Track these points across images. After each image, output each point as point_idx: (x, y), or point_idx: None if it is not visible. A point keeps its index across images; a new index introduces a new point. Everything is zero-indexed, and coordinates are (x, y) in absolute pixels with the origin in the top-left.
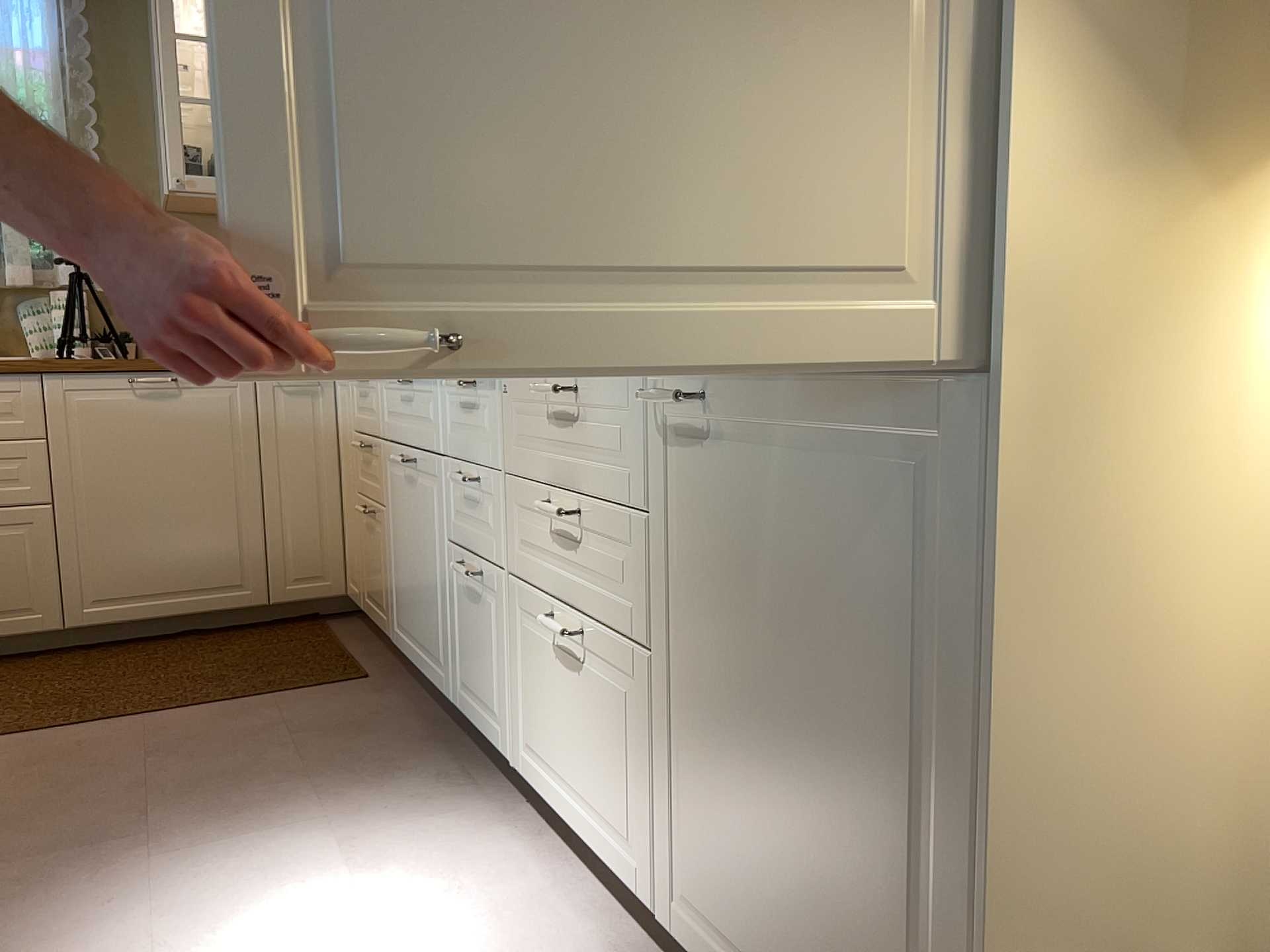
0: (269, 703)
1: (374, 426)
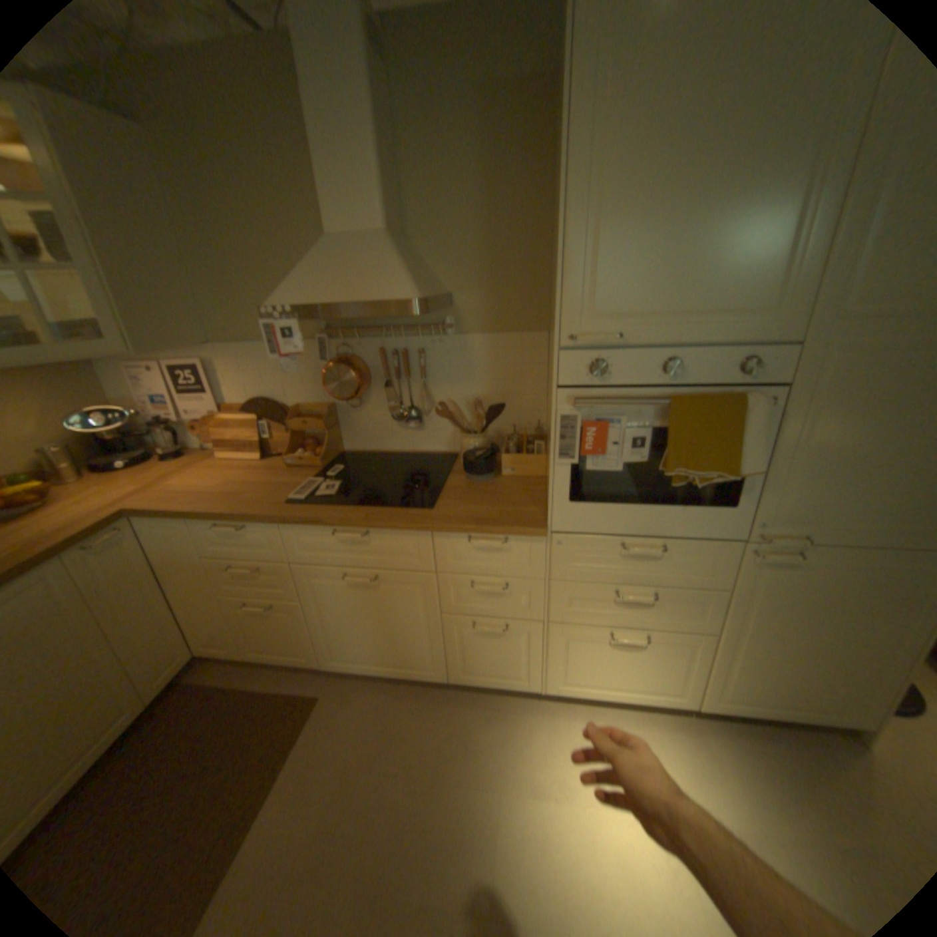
0: (297, 768)
1: (266, 557)
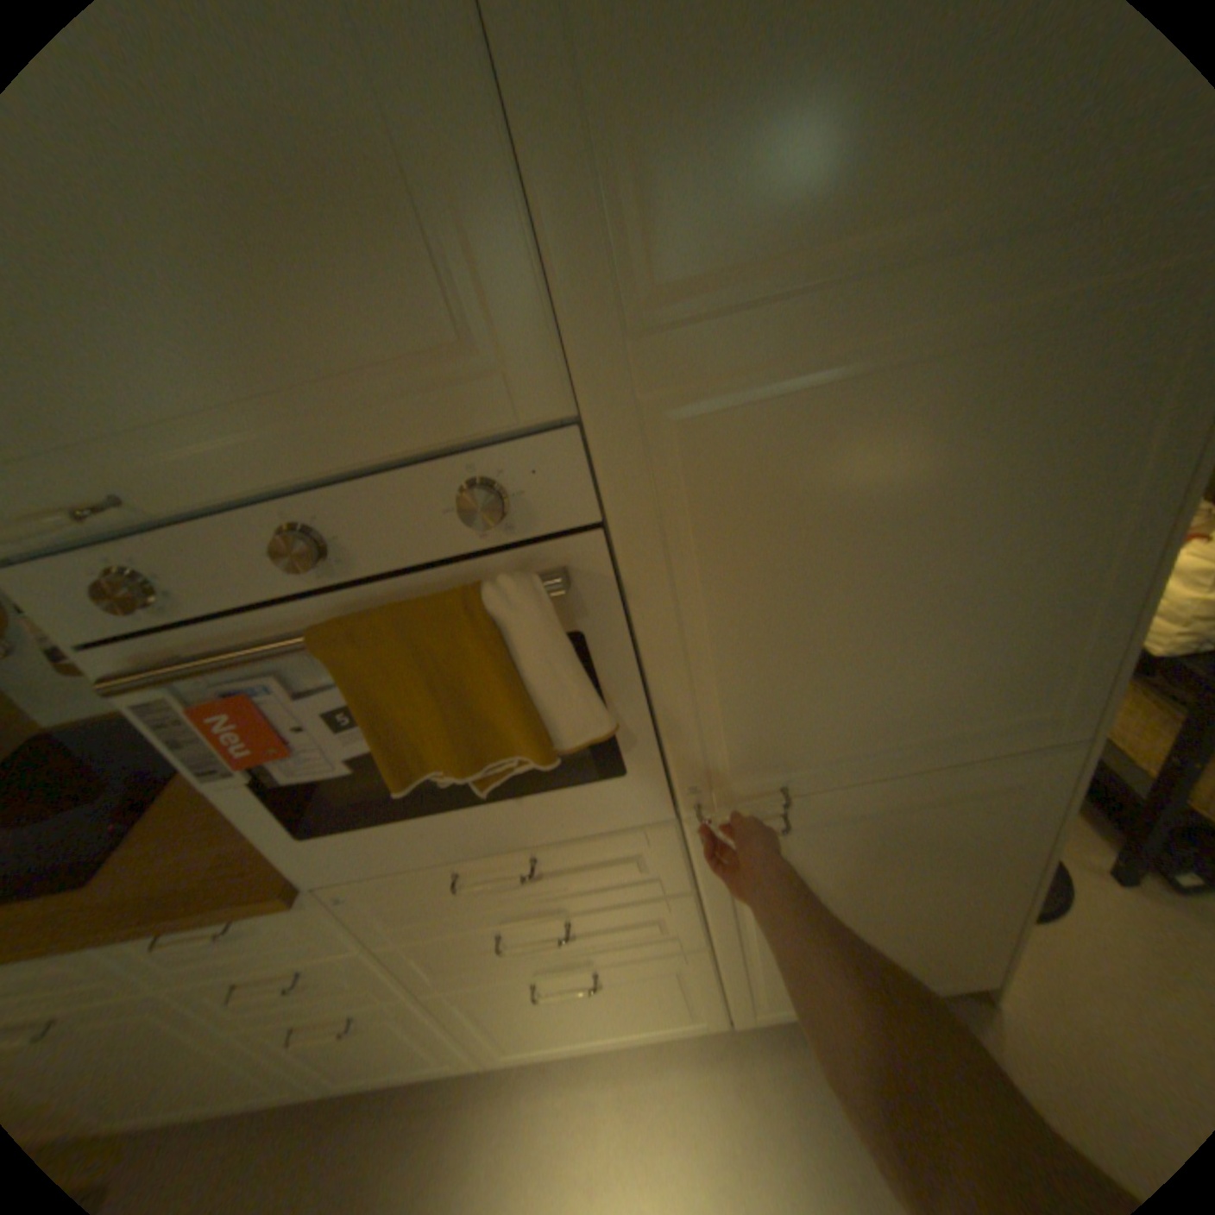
0: None
1: None
